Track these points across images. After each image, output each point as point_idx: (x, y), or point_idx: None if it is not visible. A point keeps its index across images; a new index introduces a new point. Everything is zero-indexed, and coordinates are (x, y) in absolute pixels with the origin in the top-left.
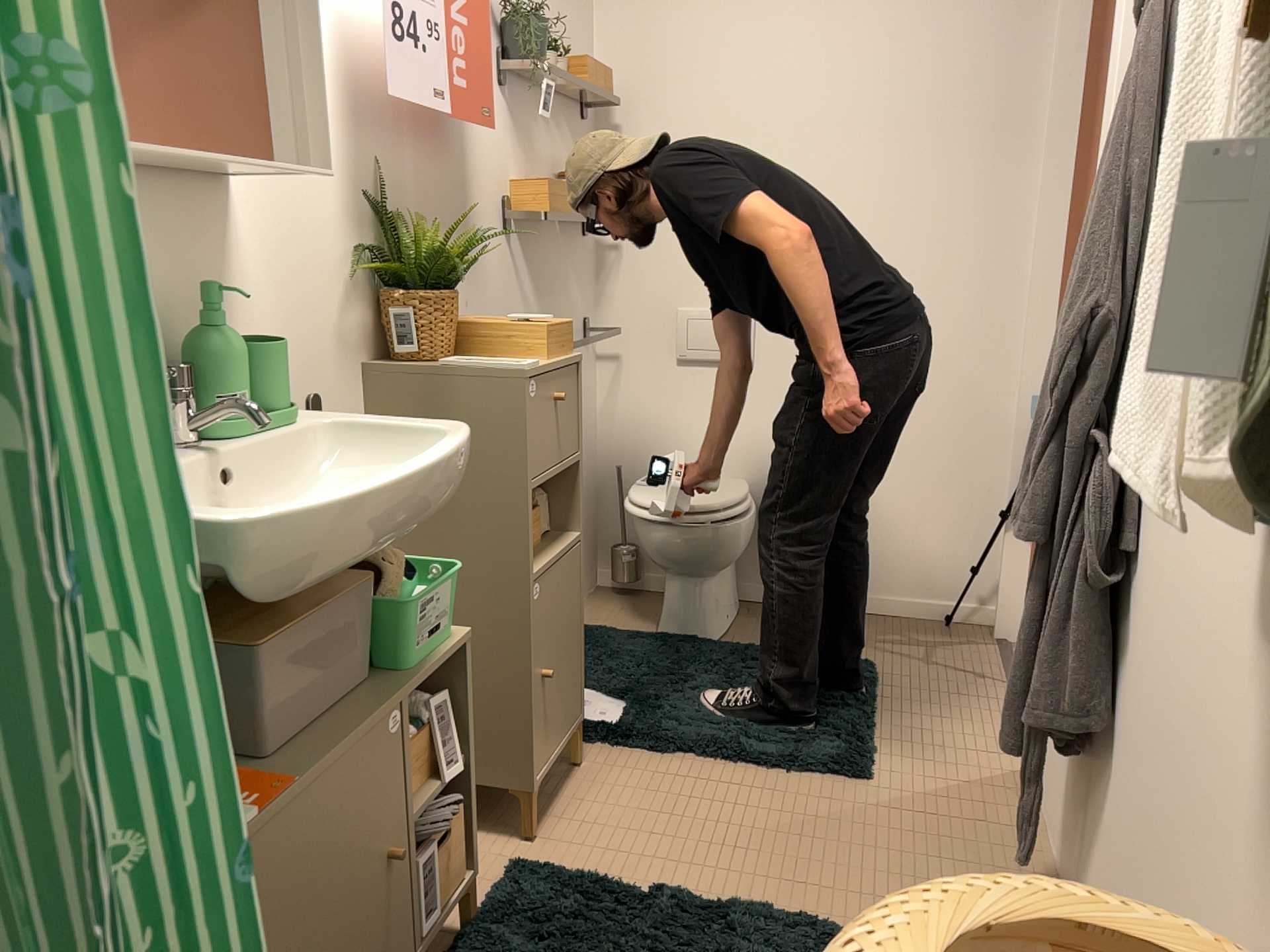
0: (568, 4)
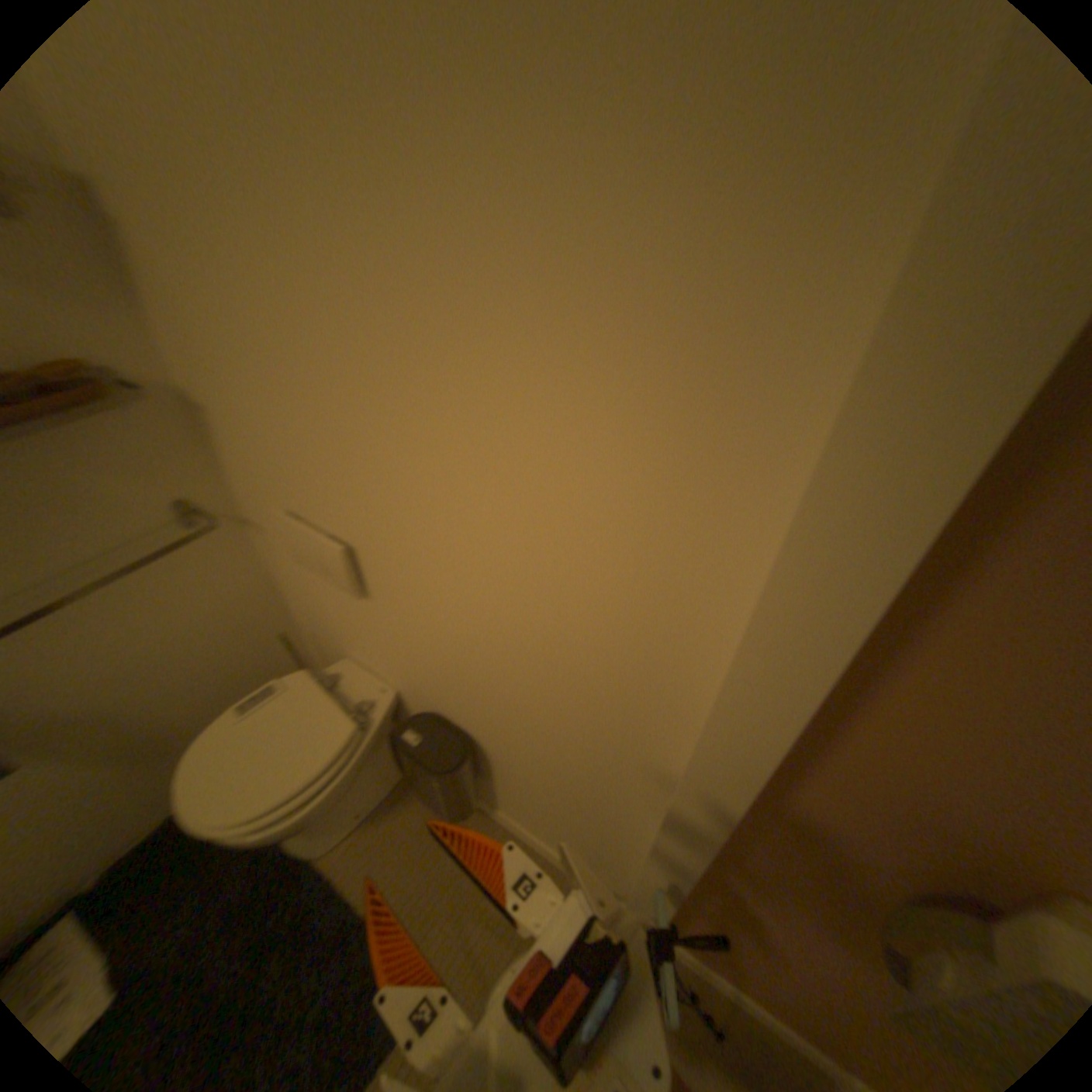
0: None
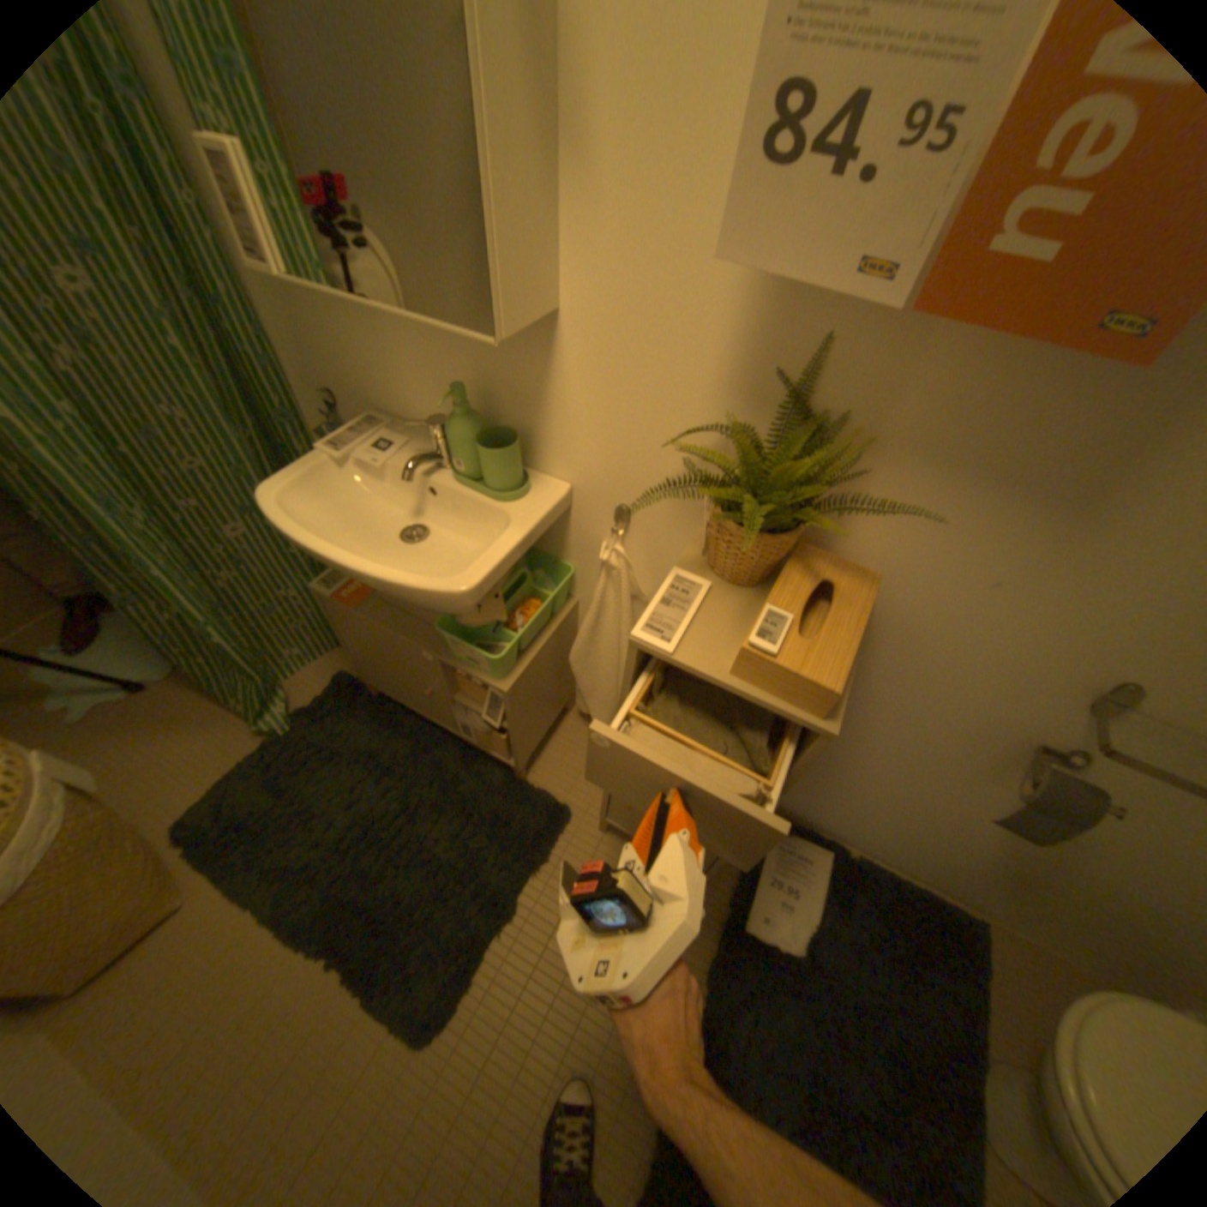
0: None
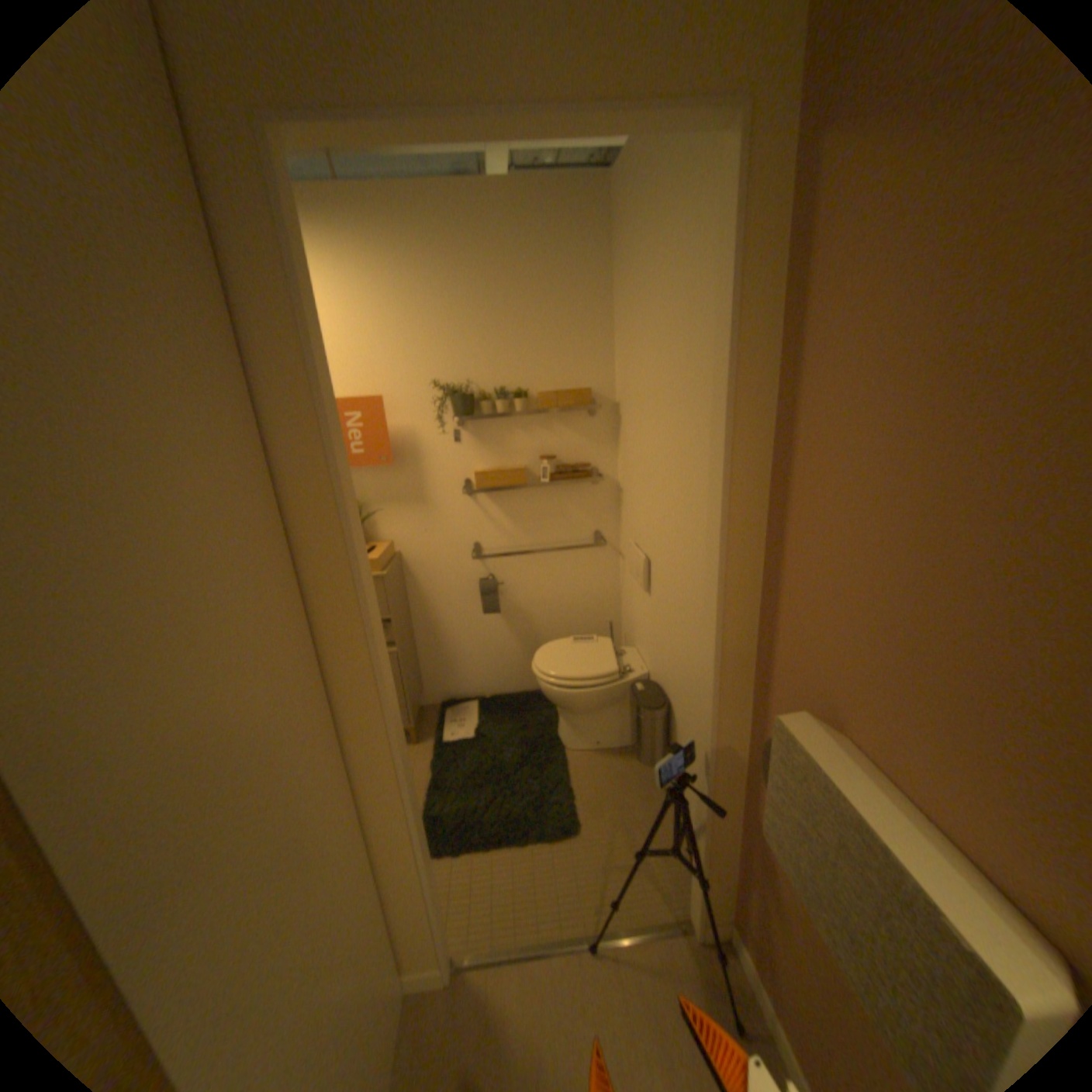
0: (561, 347)
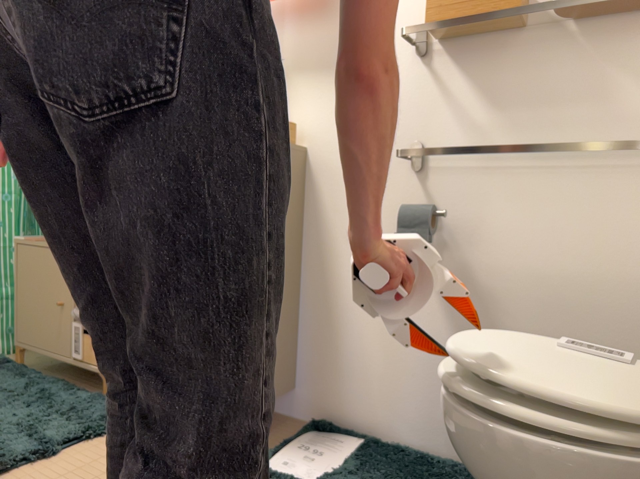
0: None
